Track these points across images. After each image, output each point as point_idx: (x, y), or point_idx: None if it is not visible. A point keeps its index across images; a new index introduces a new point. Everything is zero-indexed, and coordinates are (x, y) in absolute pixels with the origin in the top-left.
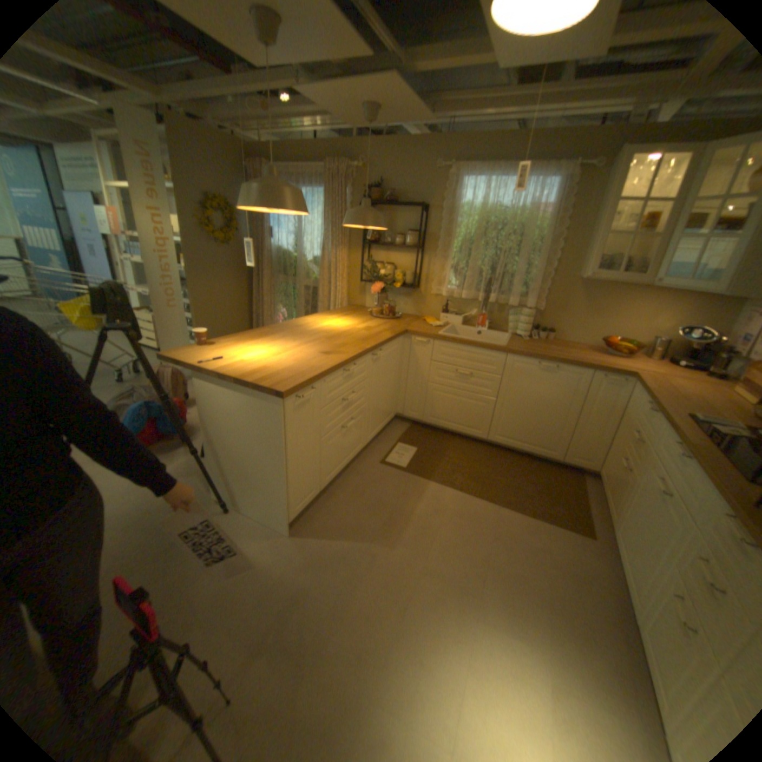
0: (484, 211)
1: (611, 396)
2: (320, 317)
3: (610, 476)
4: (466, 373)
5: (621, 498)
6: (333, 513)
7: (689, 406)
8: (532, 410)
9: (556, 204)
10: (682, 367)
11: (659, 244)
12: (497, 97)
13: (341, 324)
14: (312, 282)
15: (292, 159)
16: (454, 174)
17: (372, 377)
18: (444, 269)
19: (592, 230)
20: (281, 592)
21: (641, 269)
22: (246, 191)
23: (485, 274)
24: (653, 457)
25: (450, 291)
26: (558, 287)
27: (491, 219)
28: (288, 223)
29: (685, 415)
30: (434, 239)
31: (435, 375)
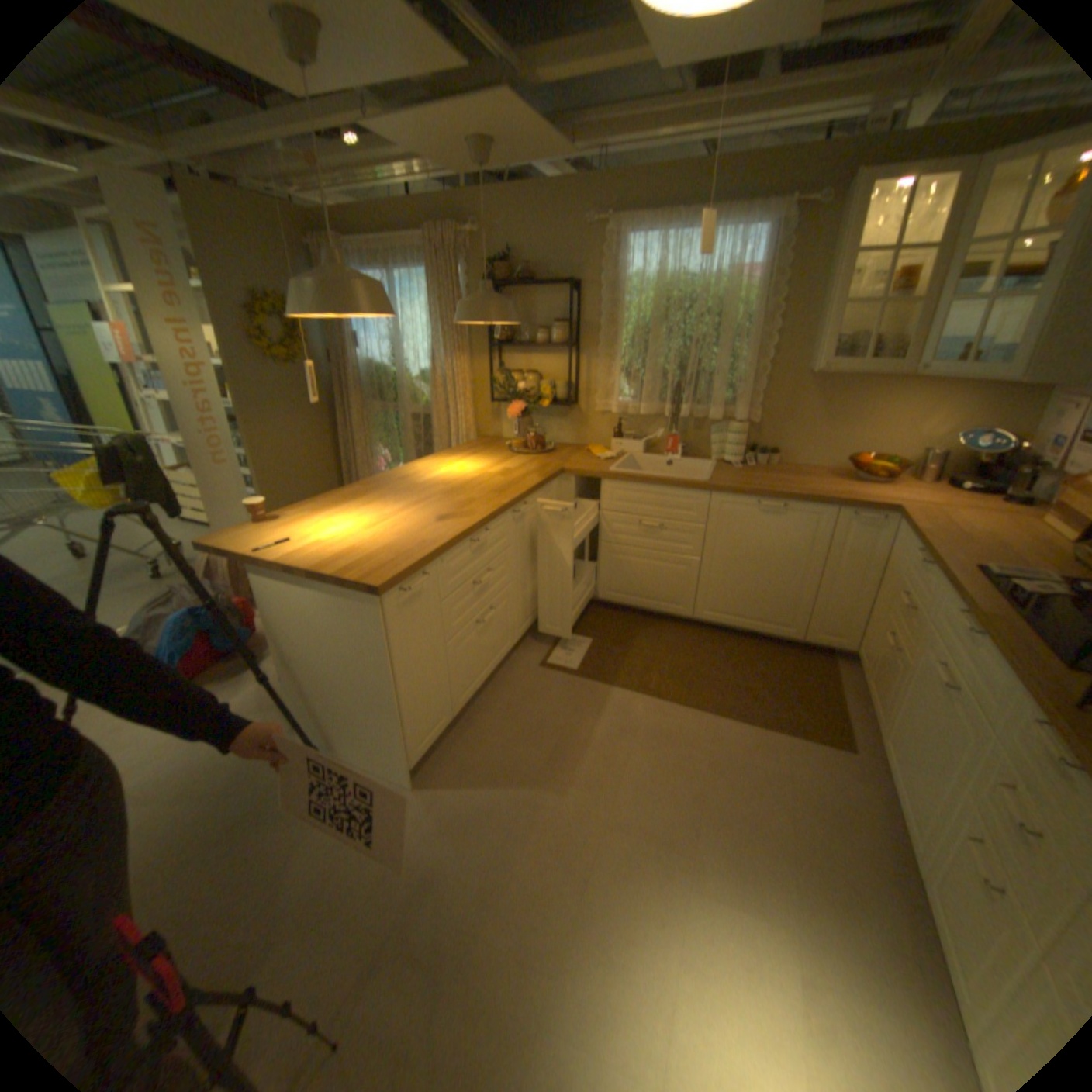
0: (662, 283)
1: (866, 542)
2: (437, 460)
3: (872, 659)
4: (654, 525)
5: (889, 691)
6: (475, 748)
7: (978, 552)
8: (755, 571)
9: (767, 264)
10: (967, 490)
11: (922, 313)
12: (668, 110)
13: (467, 468)
14: (423, 407)
15: (376, 228)
16: (613, 231)
17: (517, 544)
18: (612, 373)
19: (822, 299)
20: (405, 874)
21: (898, 351)
22: (299, 288)
23: (672, 376)
24: (930, 631)
25: (623, 406)
26: (779, 387)
27: (674, 295)
28: (379, 323)
29: (973, 568)
30: (593, 331)
31: (610, 531)
